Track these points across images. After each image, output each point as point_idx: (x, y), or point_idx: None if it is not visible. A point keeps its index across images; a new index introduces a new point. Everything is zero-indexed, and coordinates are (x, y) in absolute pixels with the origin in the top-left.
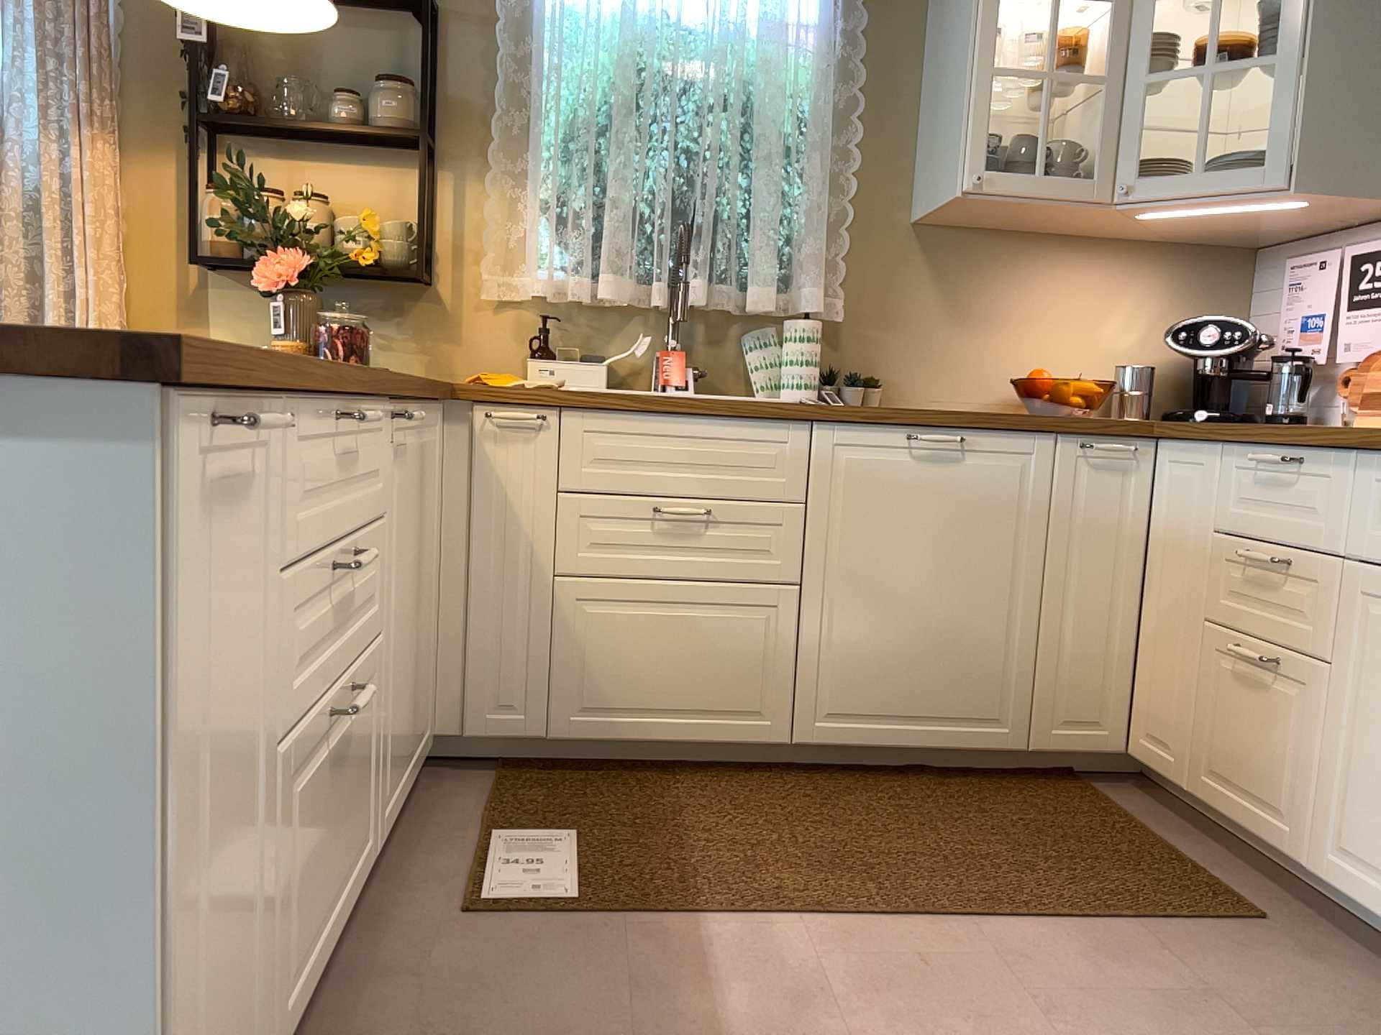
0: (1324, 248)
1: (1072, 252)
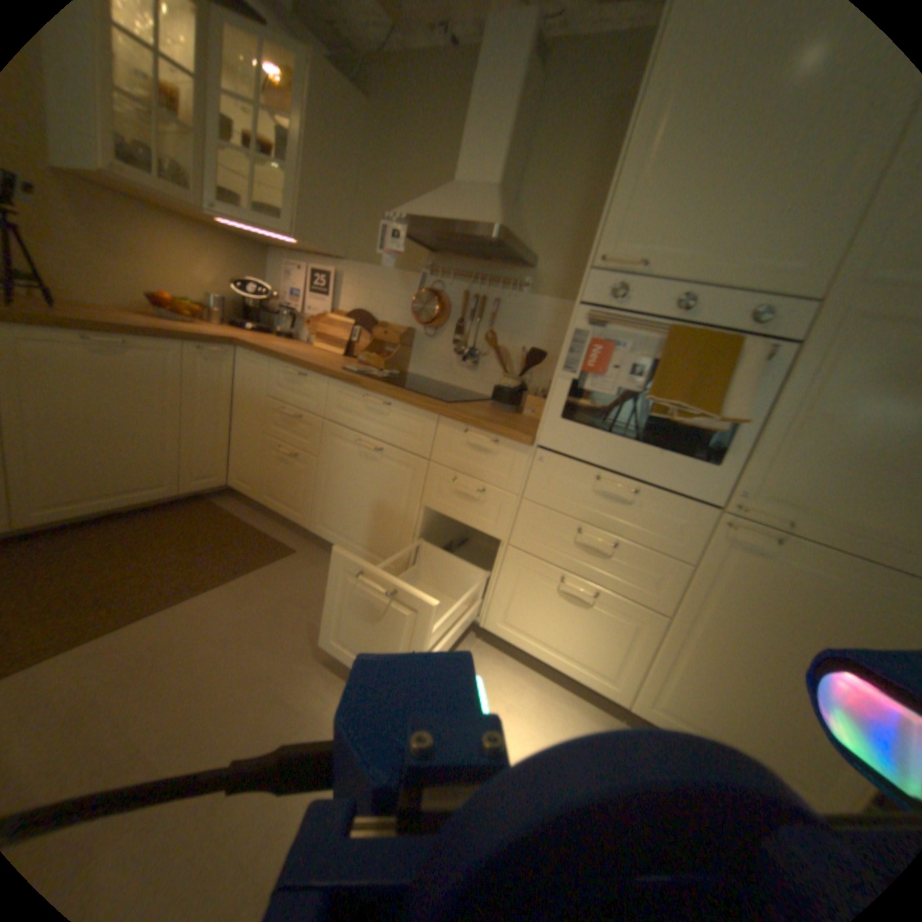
0: (298, 258)
1: (173, 222)
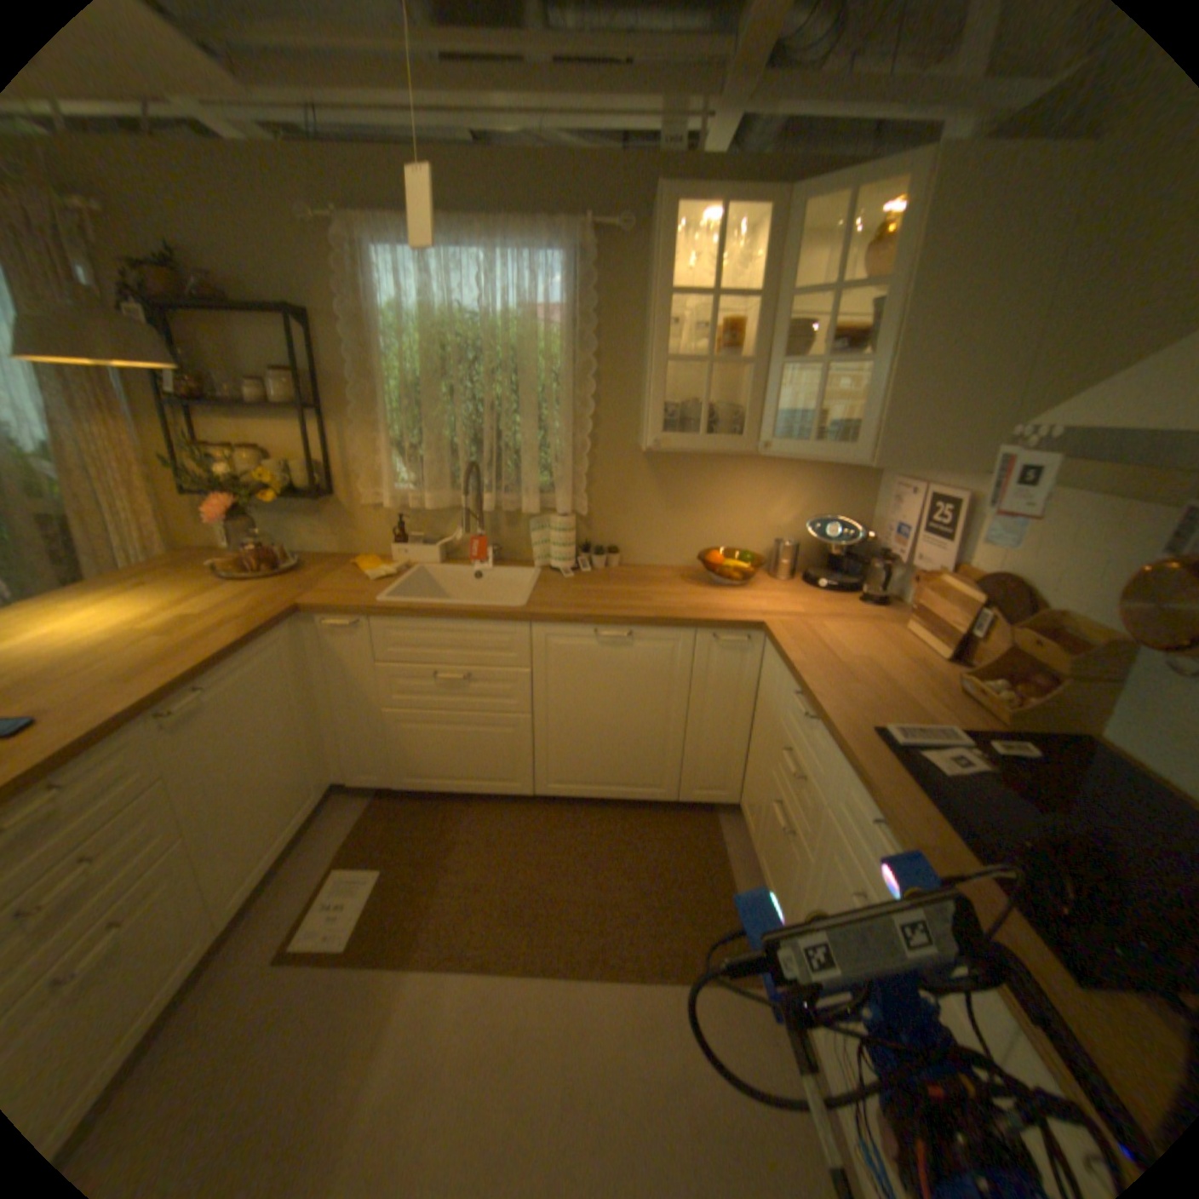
0: (923, 473)
1: (750, 462)
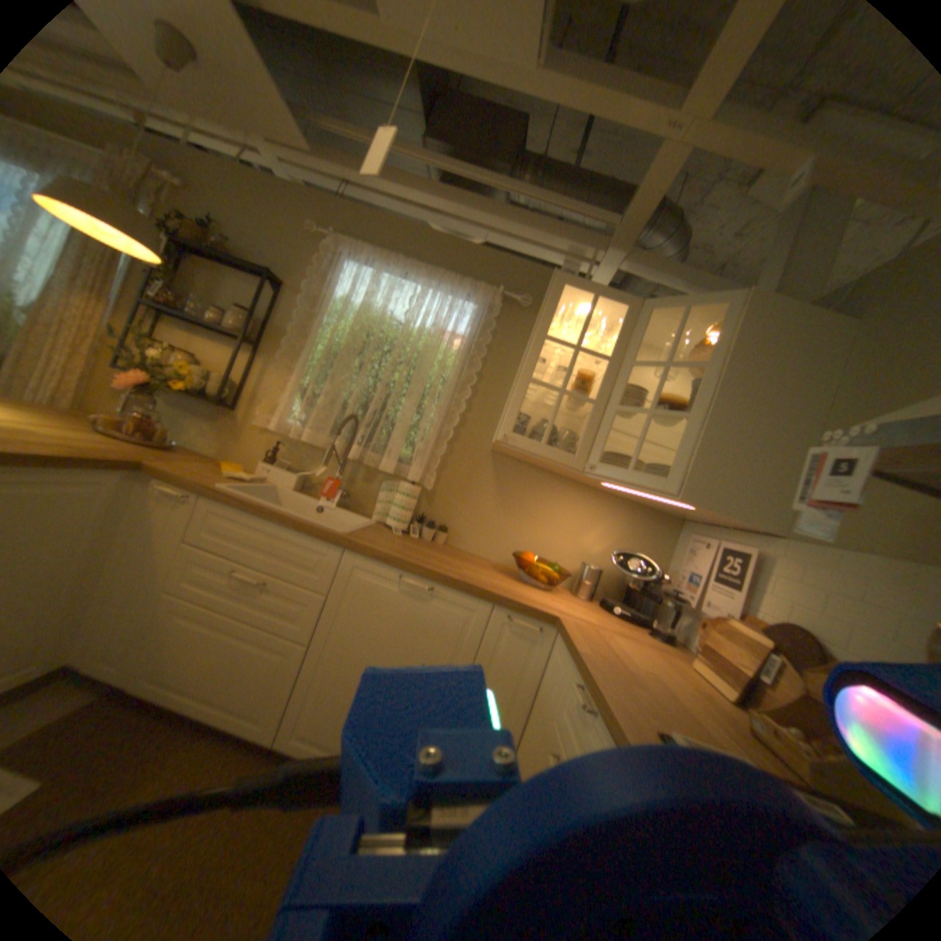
0: (715, 537)
1: (576, 493)
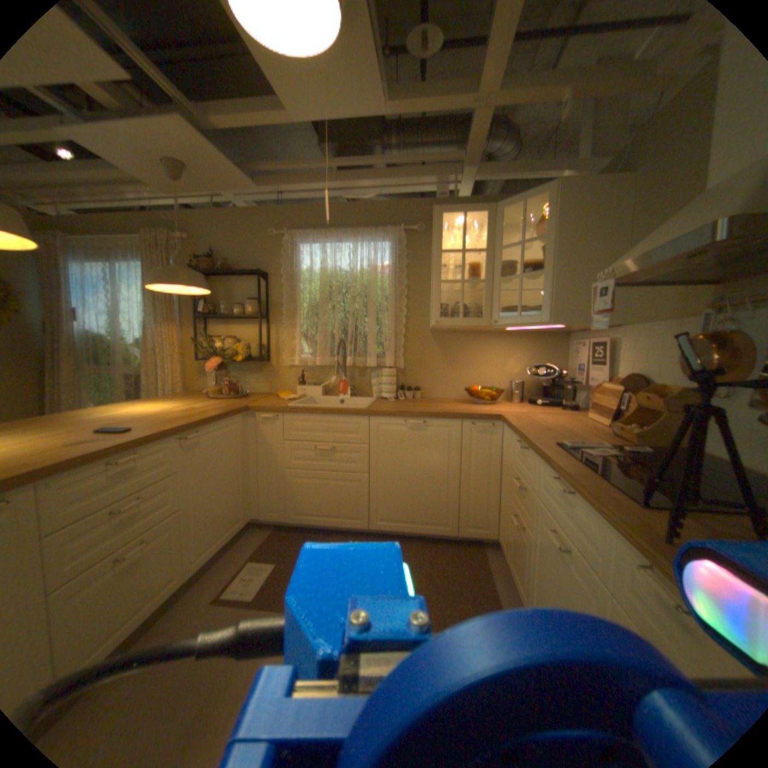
0: (588, 336)
1: (492, 339)
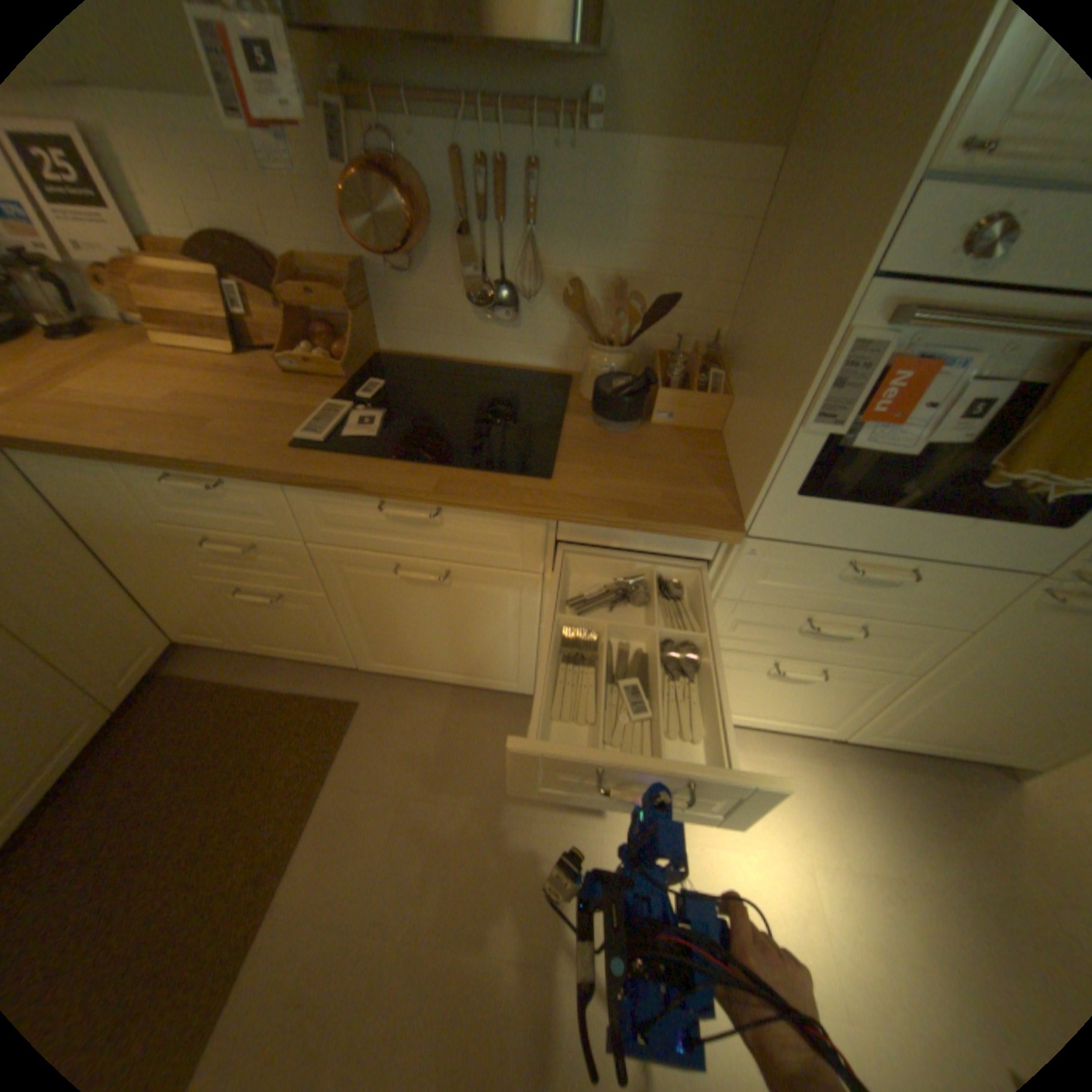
0: None
1: None
